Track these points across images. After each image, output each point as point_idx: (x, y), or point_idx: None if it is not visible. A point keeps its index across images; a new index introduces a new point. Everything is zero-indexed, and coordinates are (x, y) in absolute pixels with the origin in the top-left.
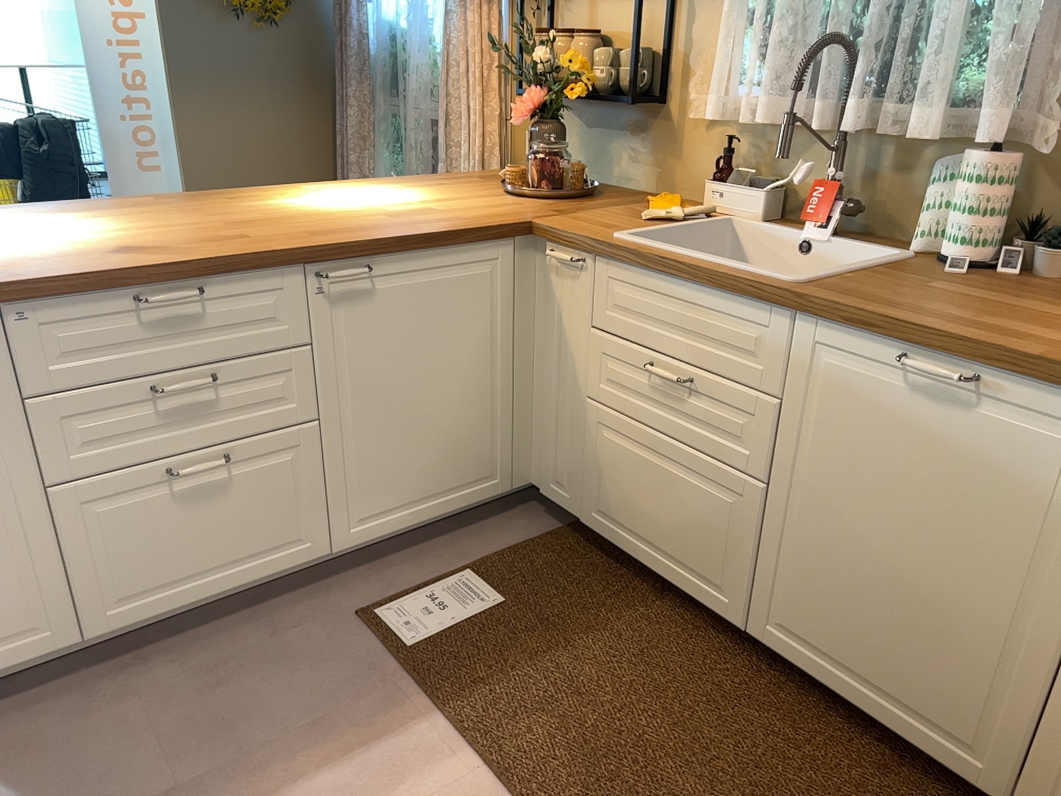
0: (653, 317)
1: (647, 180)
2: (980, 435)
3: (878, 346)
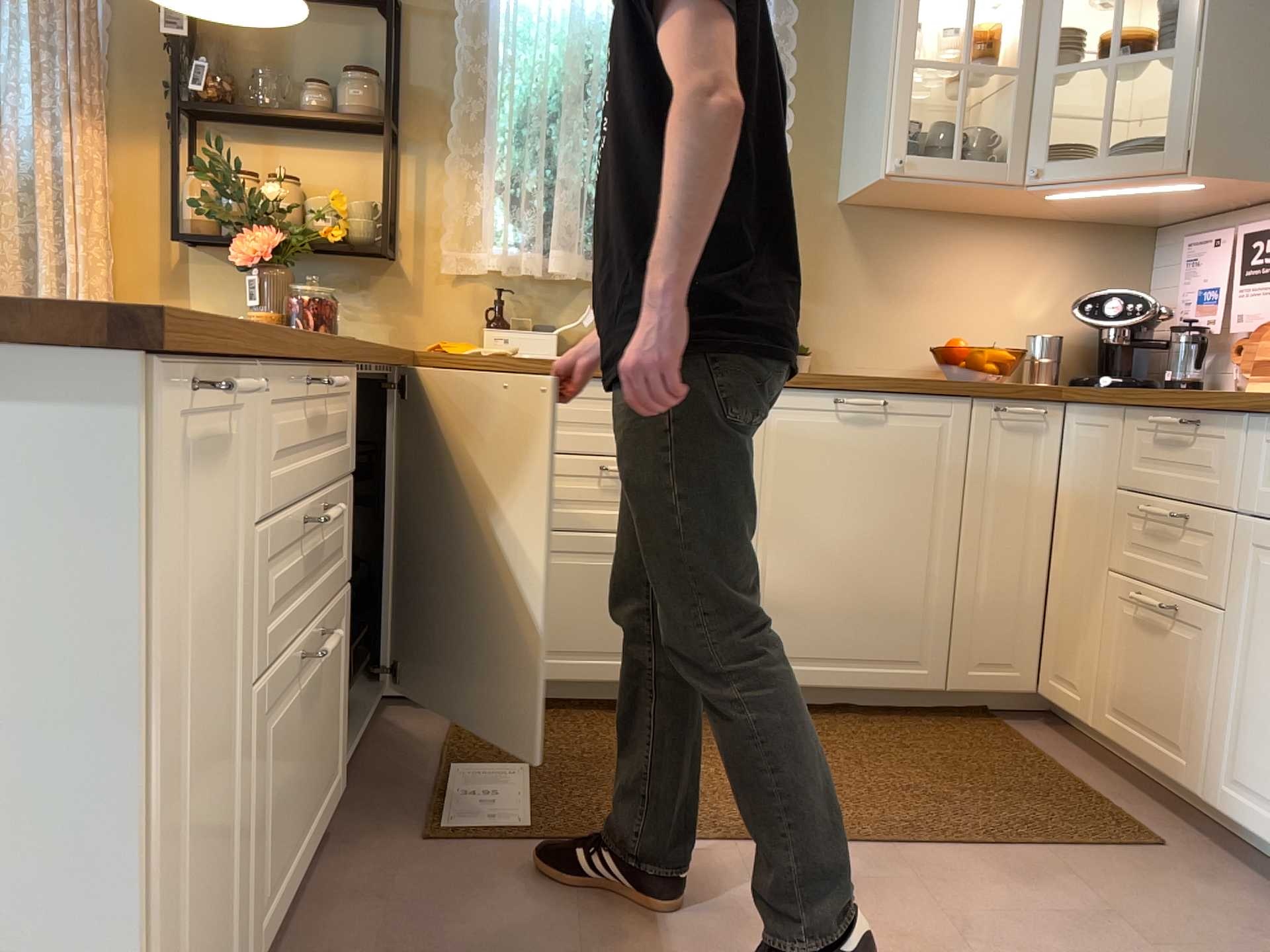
0: (597, 423)
1: (379, 336)
2: (892, 438)
3: (818, 397)
